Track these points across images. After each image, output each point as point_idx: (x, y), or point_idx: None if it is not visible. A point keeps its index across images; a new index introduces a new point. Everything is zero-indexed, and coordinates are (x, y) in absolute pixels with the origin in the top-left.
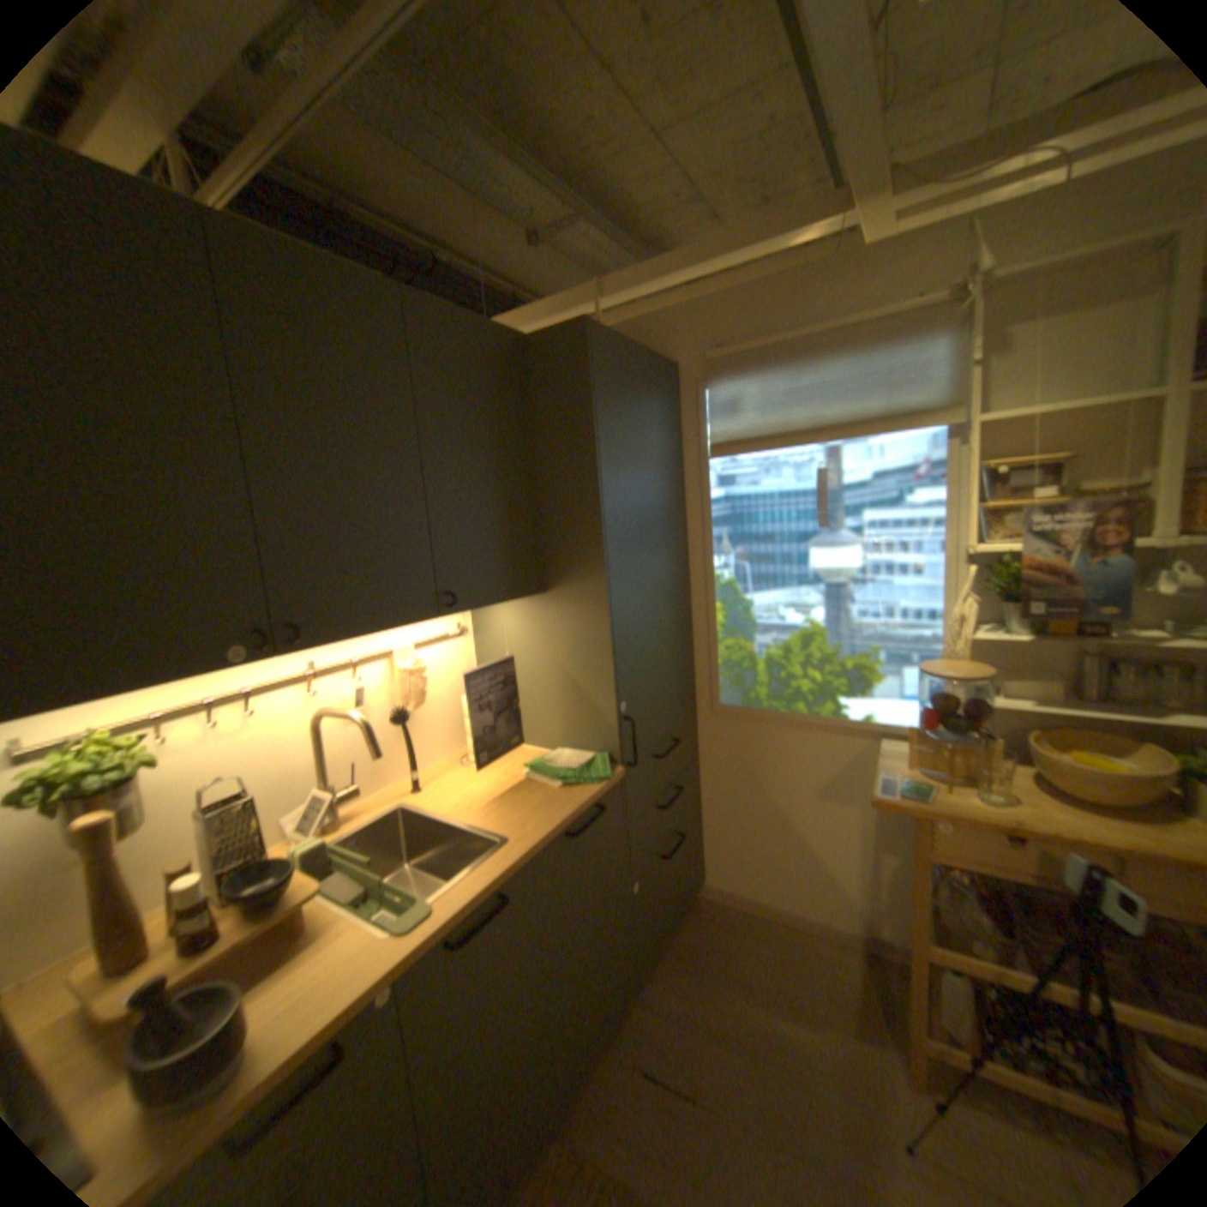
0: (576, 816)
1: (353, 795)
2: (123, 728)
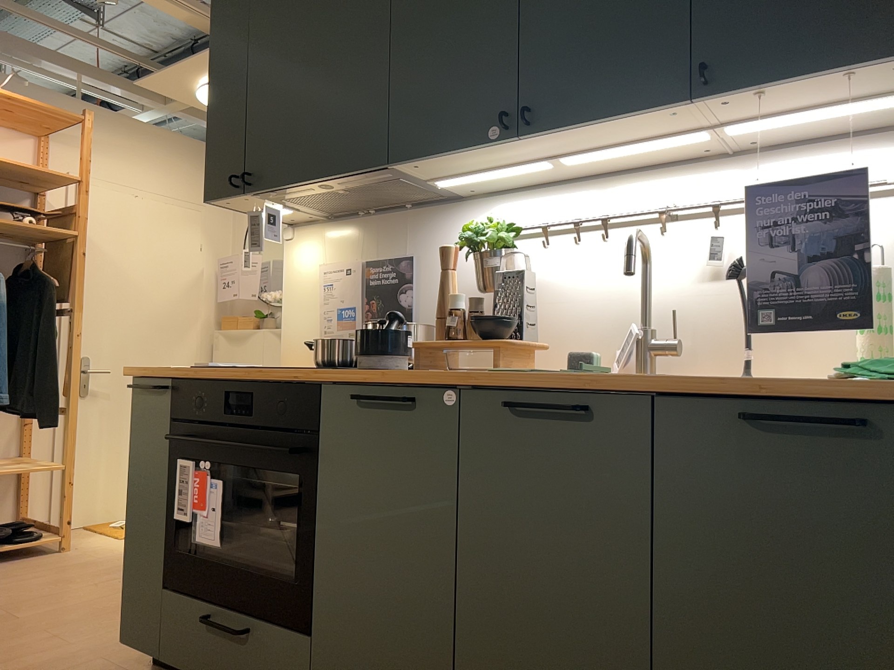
0: (773, 390)
1: (676, 349)
2: (524, 226)
